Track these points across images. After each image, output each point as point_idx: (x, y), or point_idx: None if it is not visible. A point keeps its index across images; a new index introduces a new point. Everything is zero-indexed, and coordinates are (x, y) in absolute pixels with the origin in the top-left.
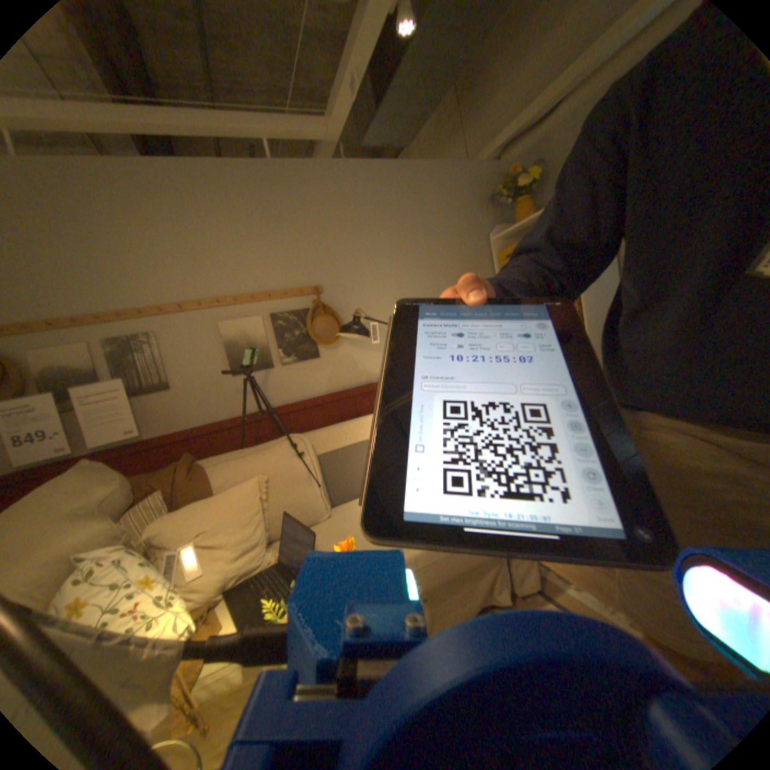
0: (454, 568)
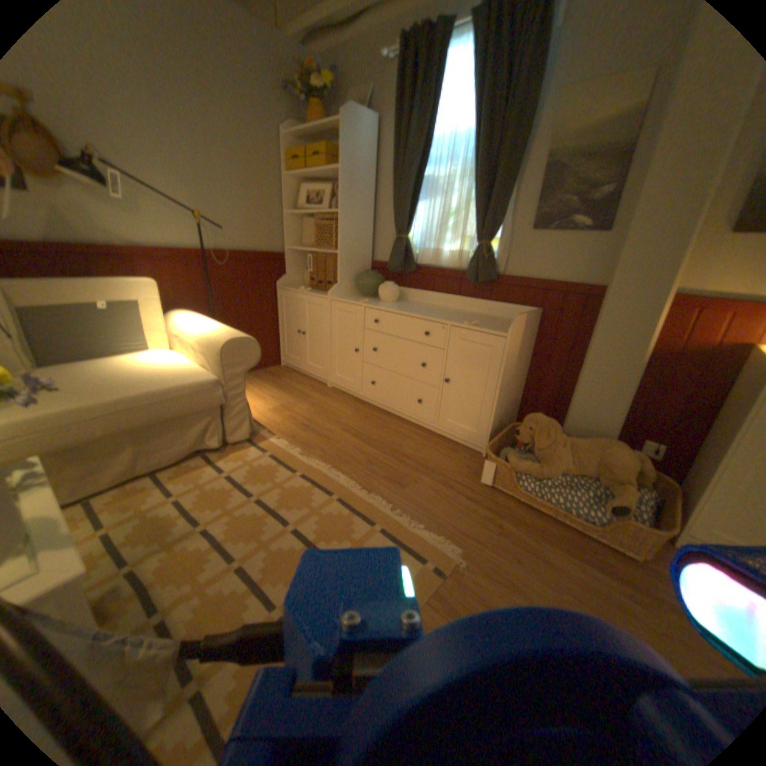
0: (159, 413)
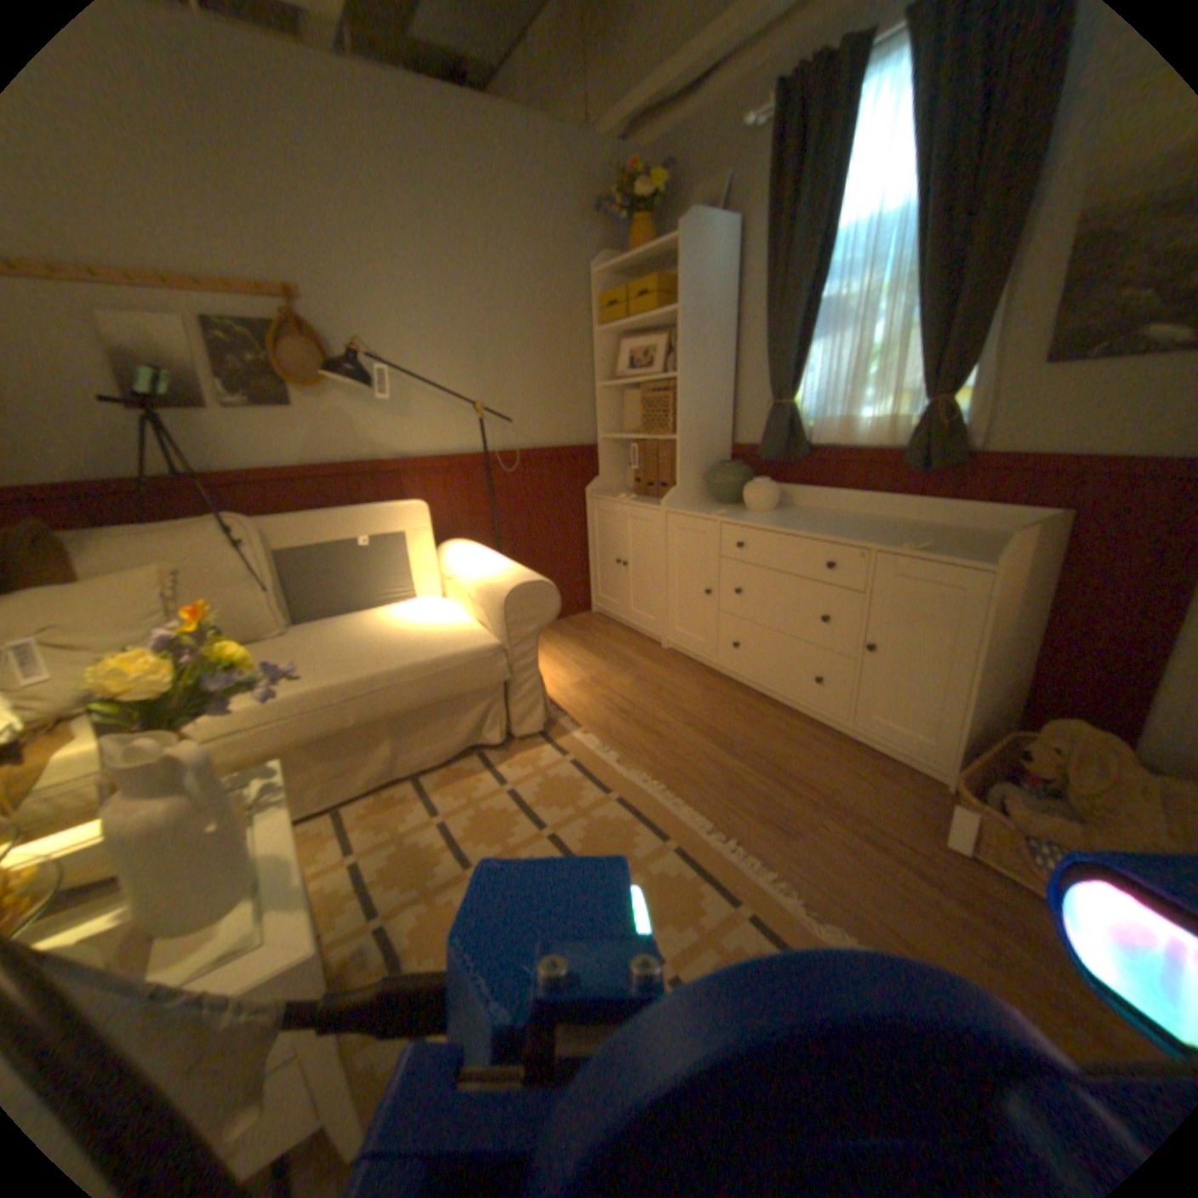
0: (425, 694)
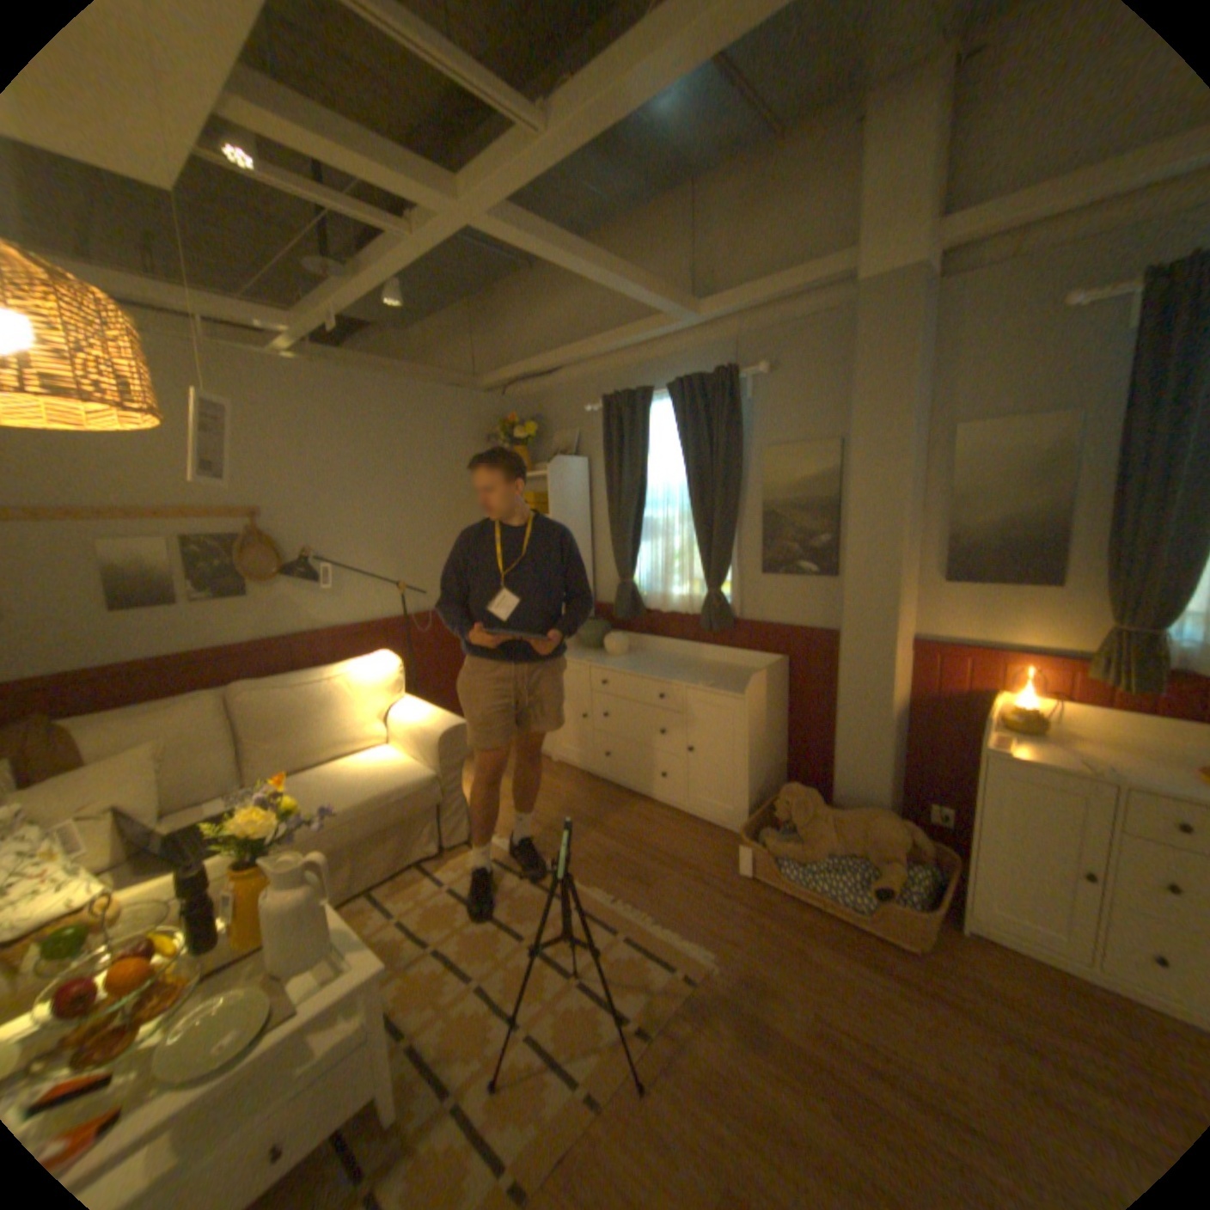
0: (380, 823)
